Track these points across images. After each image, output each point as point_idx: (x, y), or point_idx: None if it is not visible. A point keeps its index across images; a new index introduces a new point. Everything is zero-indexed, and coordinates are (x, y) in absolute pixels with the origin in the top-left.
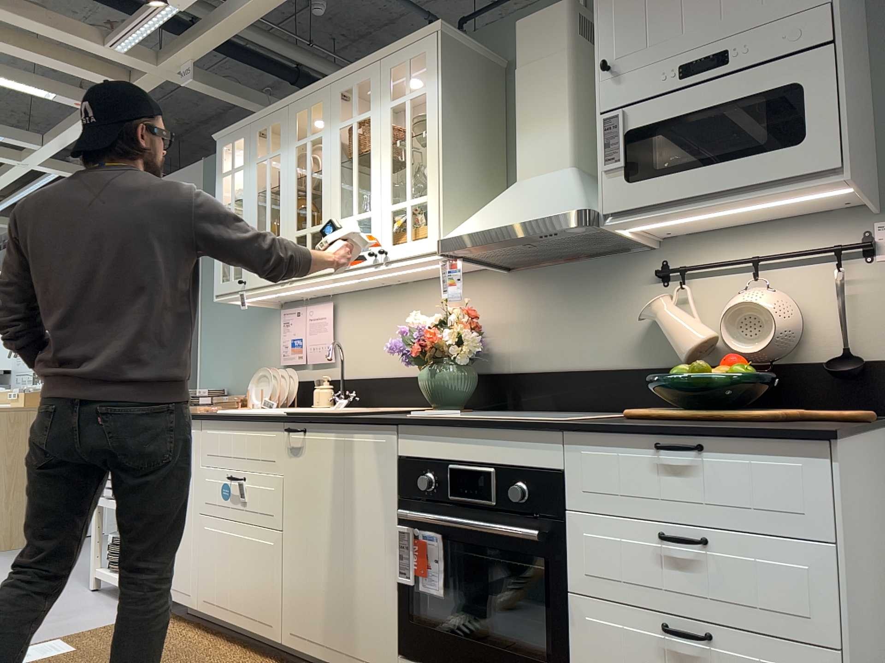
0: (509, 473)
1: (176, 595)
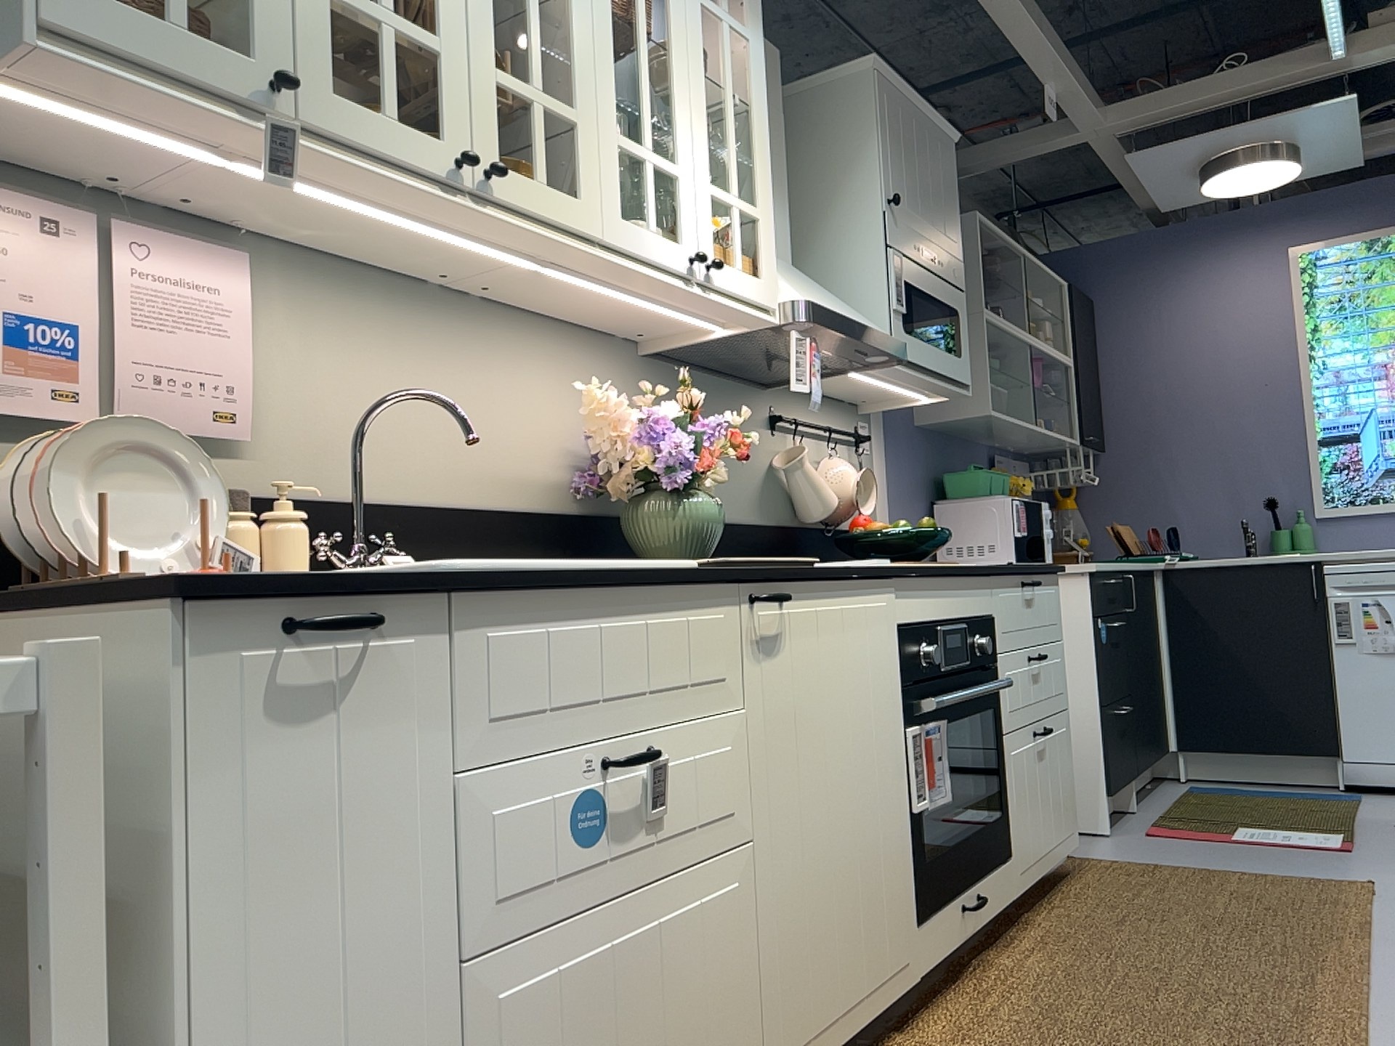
0: (970, 626)
1: None
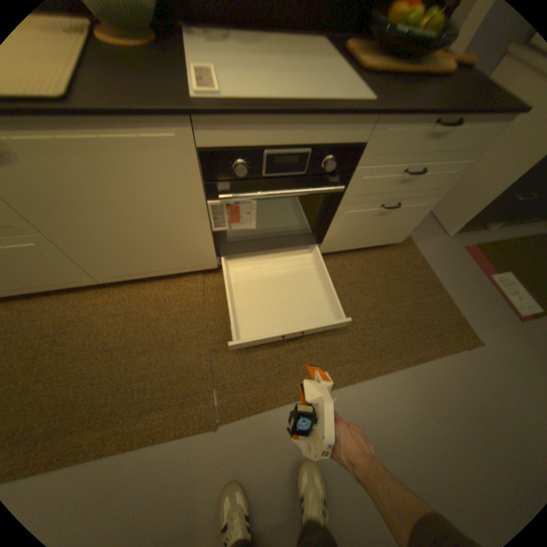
0: (320, 150)
1: None
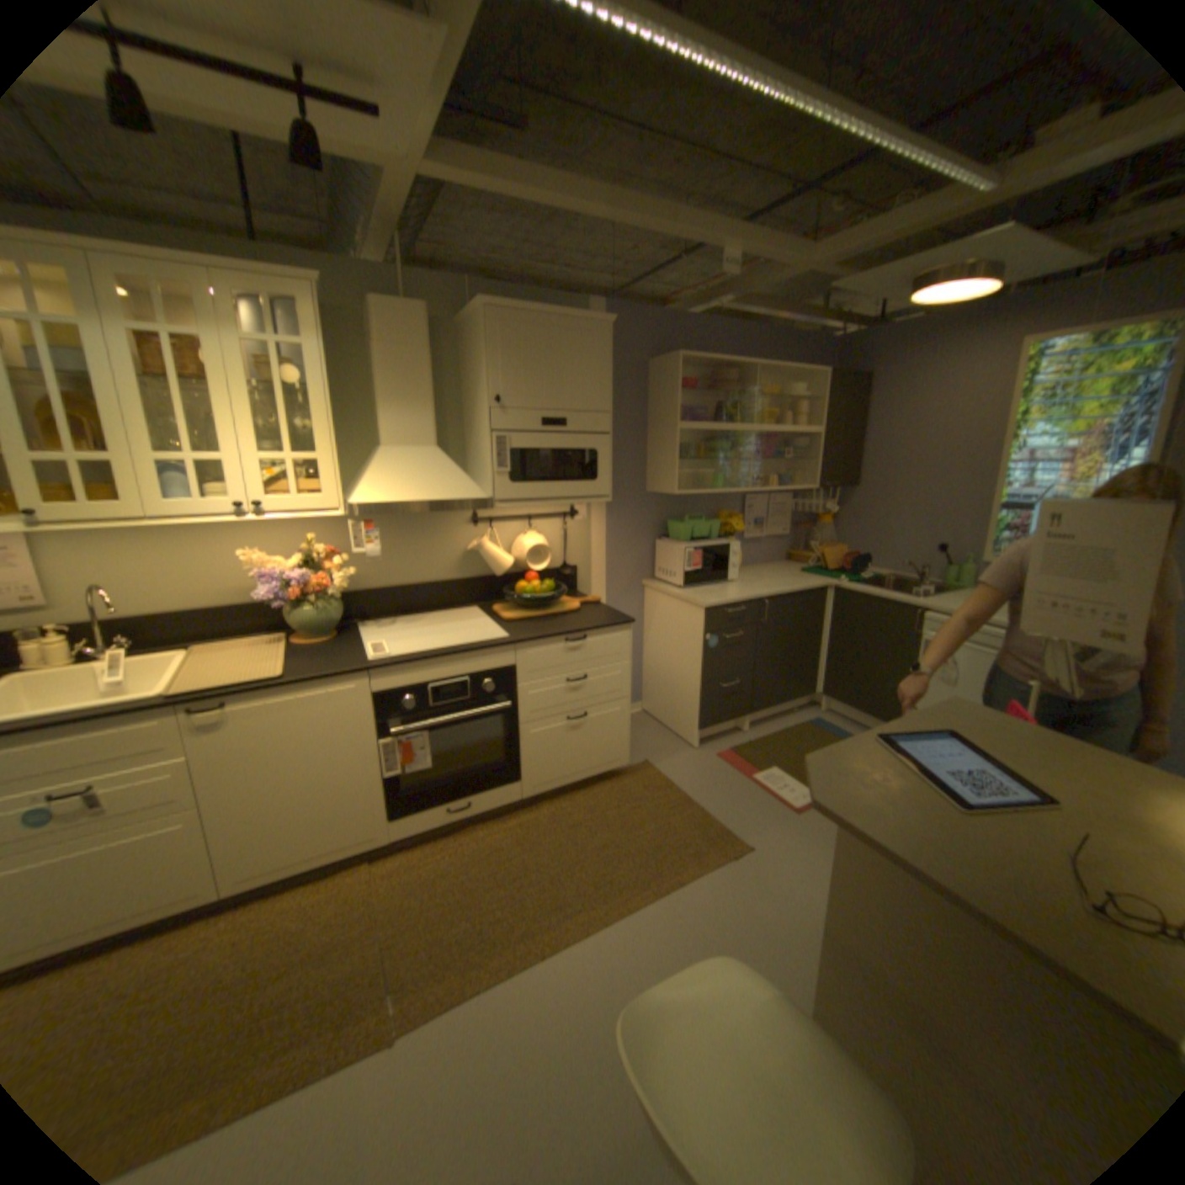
0: (478, 676)
1: None
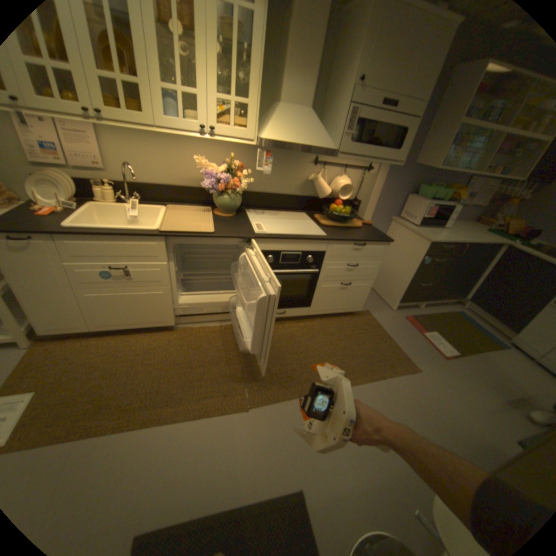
0: (305, 253)
1: (59, 332)
